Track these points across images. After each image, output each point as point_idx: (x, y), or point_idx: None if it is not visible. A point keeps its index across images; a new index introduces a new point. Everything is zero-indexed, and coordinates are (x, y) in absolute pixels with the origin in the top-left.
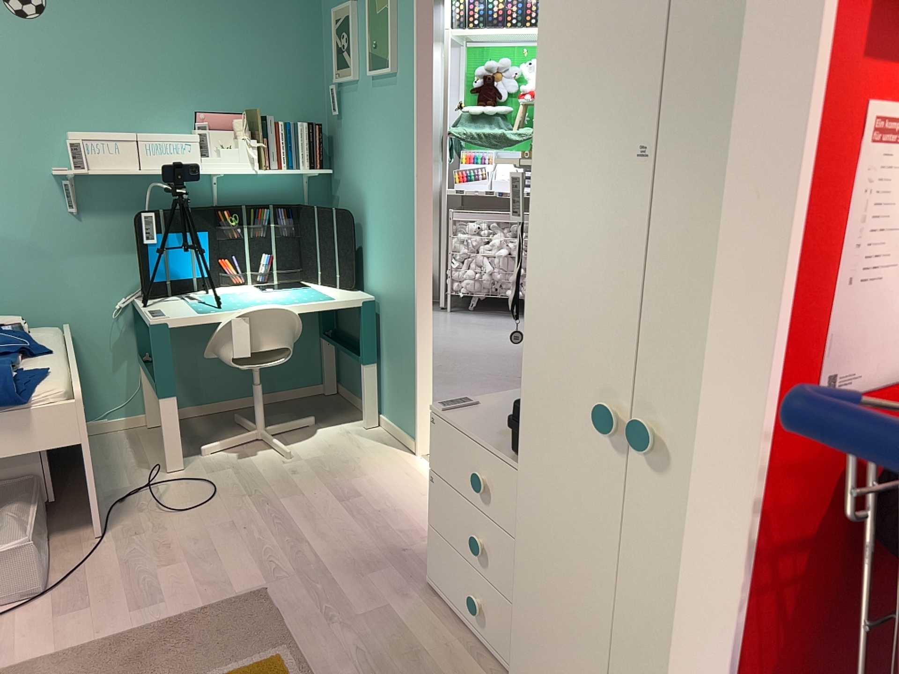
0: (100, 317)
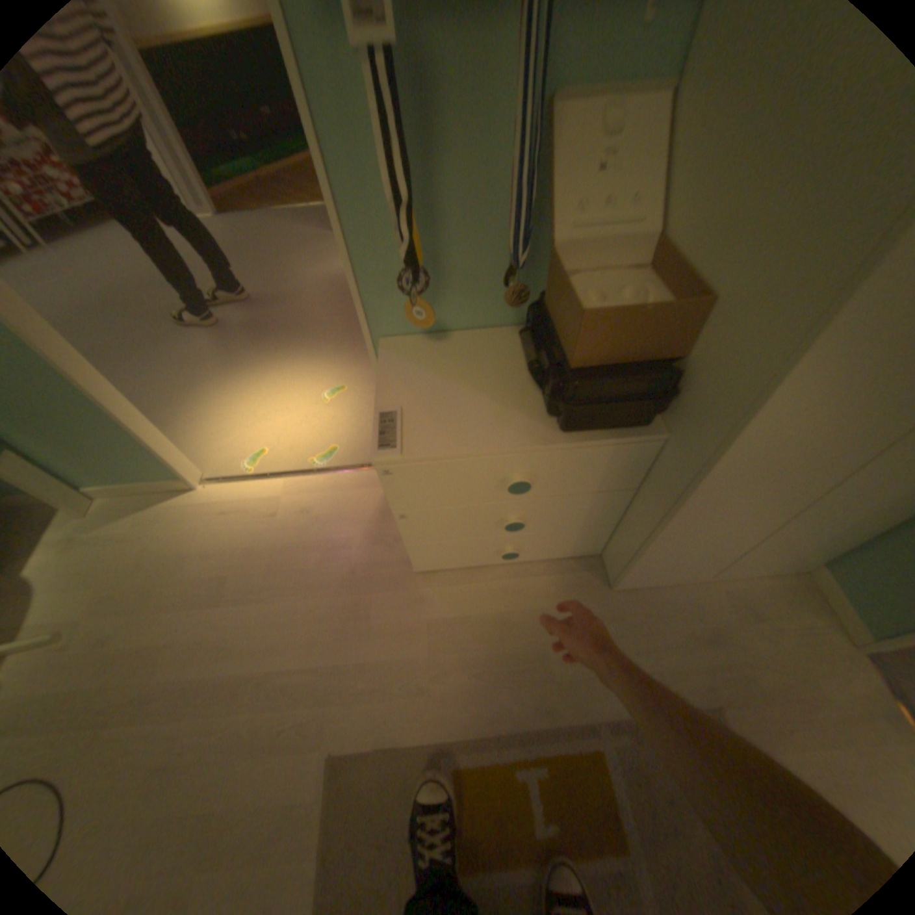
0: None
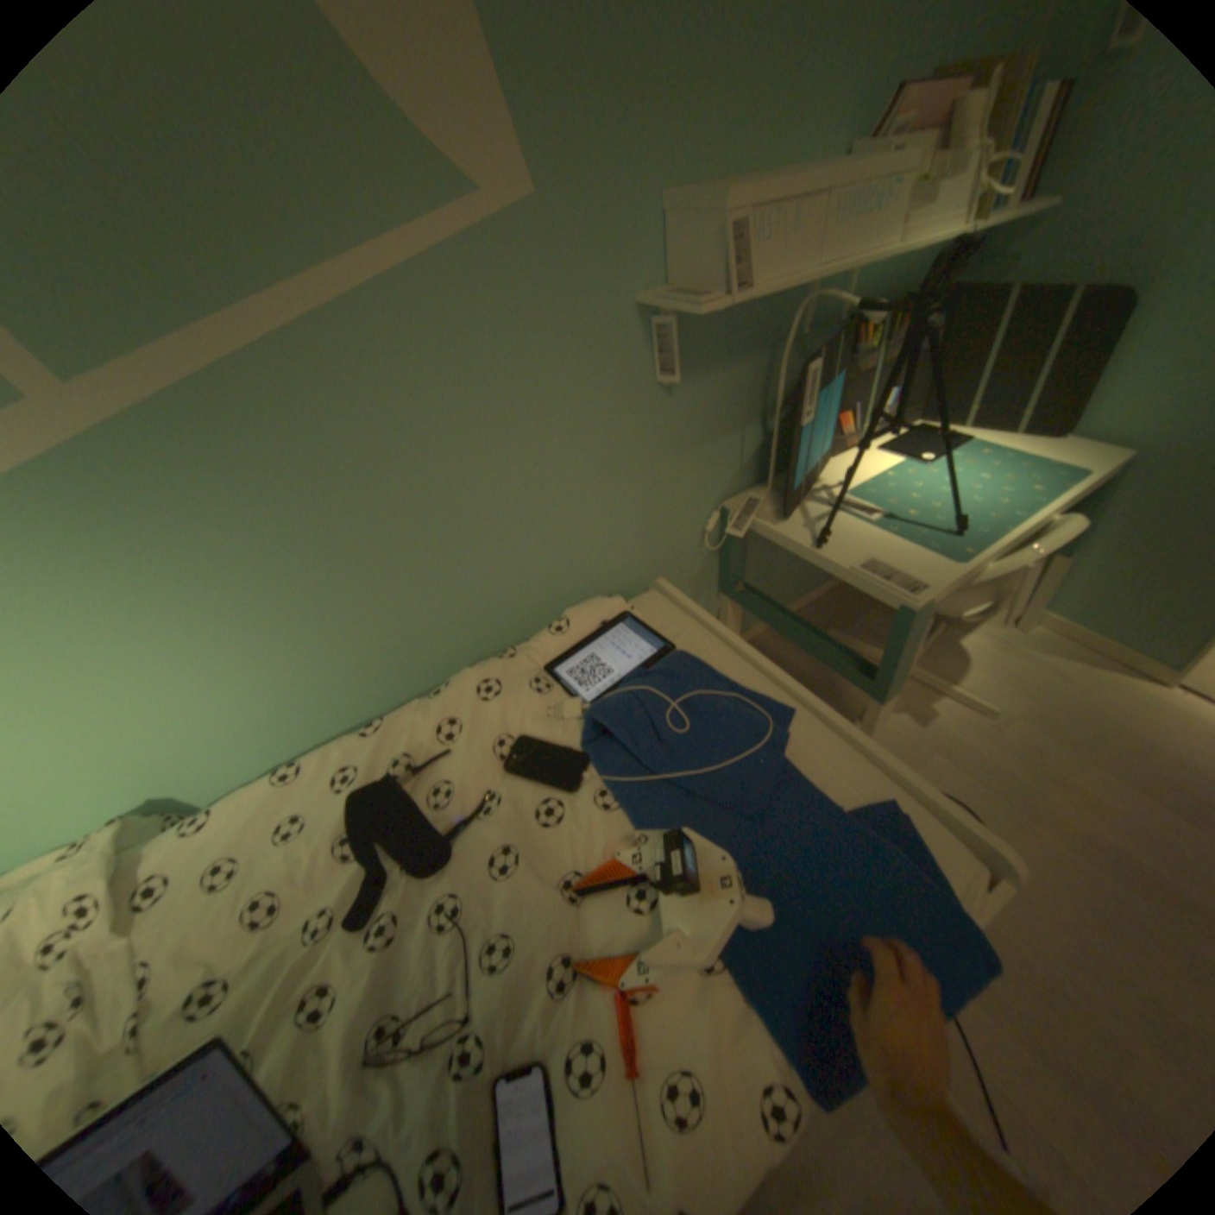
0: (682, 547)
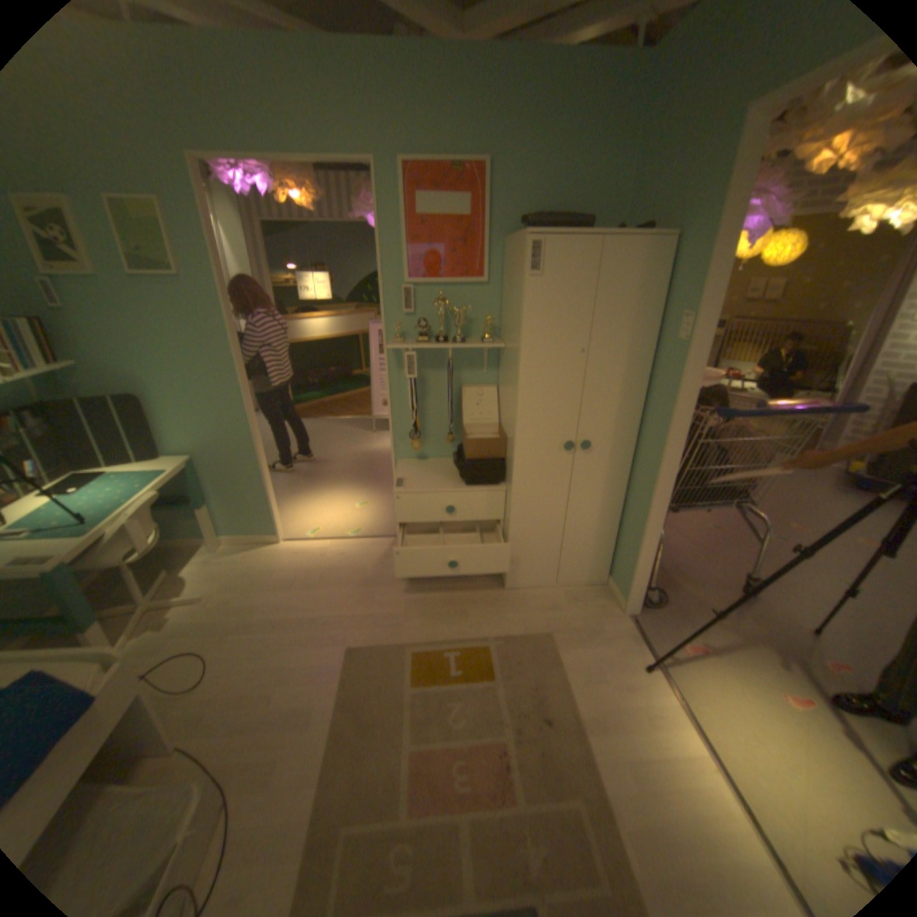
0: None
